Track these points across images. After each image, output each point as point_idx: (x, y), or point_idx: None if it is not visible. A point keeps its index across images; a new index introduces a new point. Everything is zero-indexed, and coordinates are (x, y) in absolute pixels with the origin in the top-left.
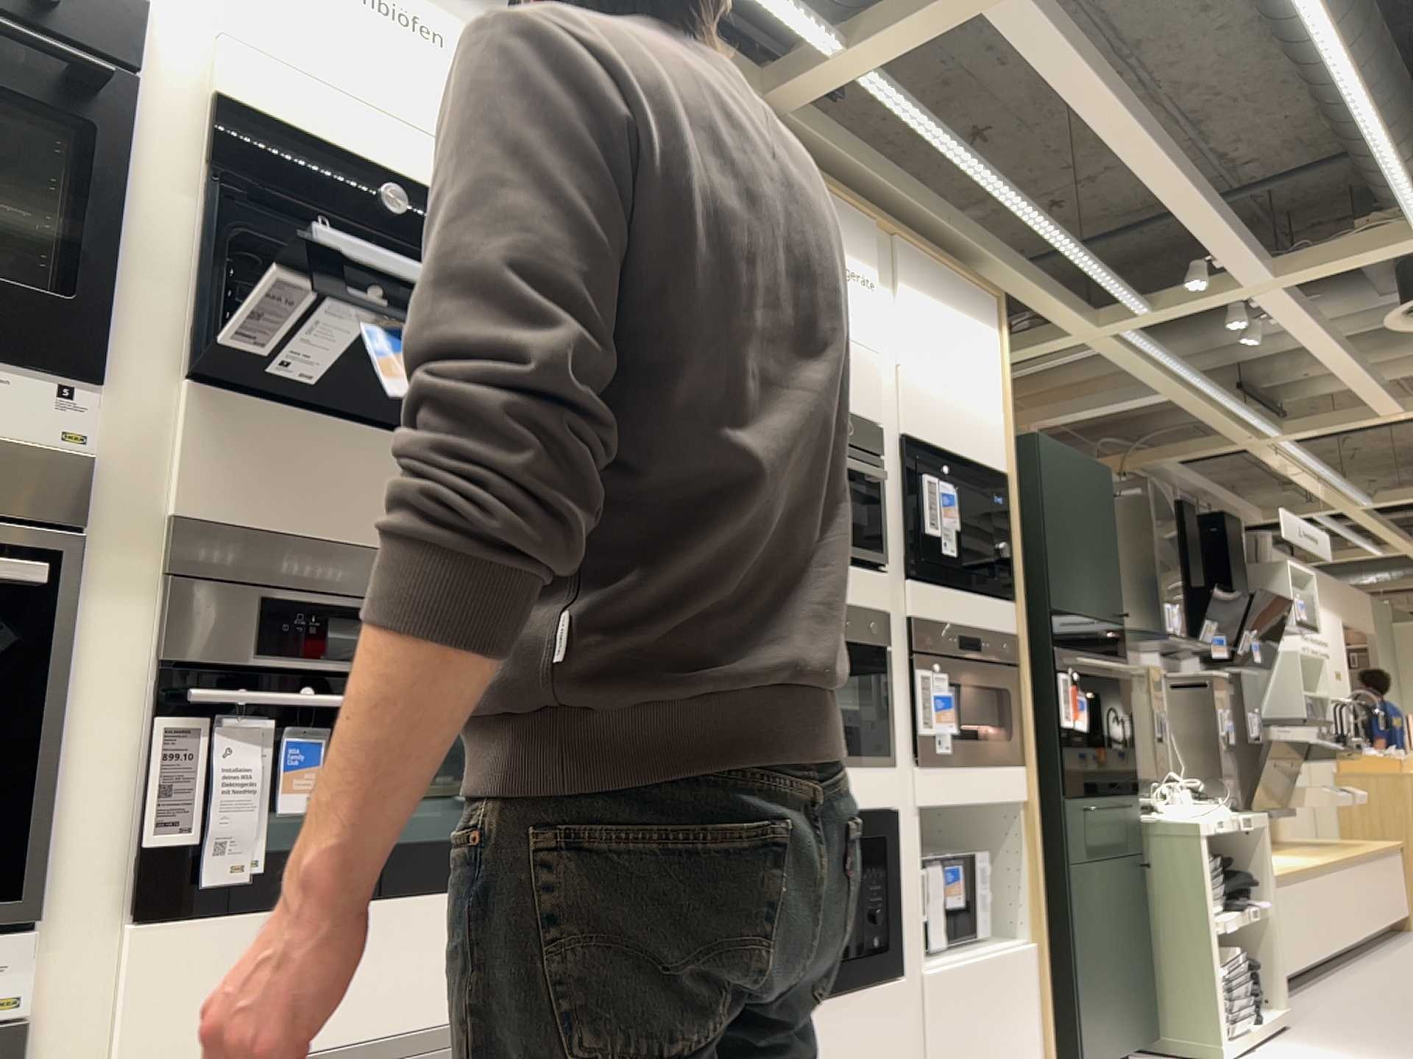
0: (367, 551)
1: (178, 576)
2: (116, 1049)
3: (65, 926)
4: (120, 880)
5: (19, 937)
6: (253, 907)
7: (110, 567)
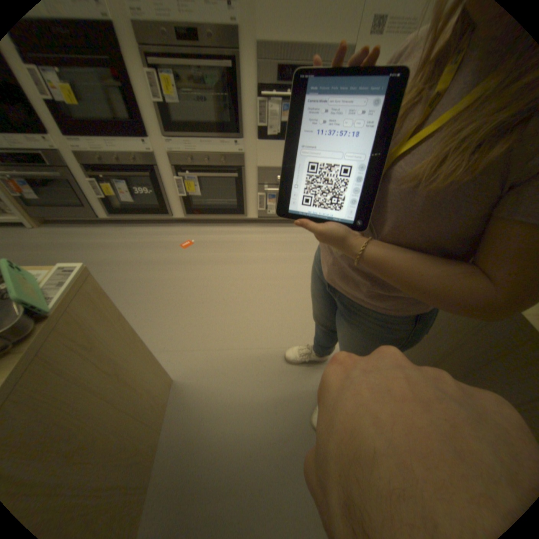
0: (308, 41)
1: (259, 59)
2: (257, 158)
3: (248, 137)
4: (256, 130)
5: (241, 138)
6: (278, 138)
7: (246, 57)
